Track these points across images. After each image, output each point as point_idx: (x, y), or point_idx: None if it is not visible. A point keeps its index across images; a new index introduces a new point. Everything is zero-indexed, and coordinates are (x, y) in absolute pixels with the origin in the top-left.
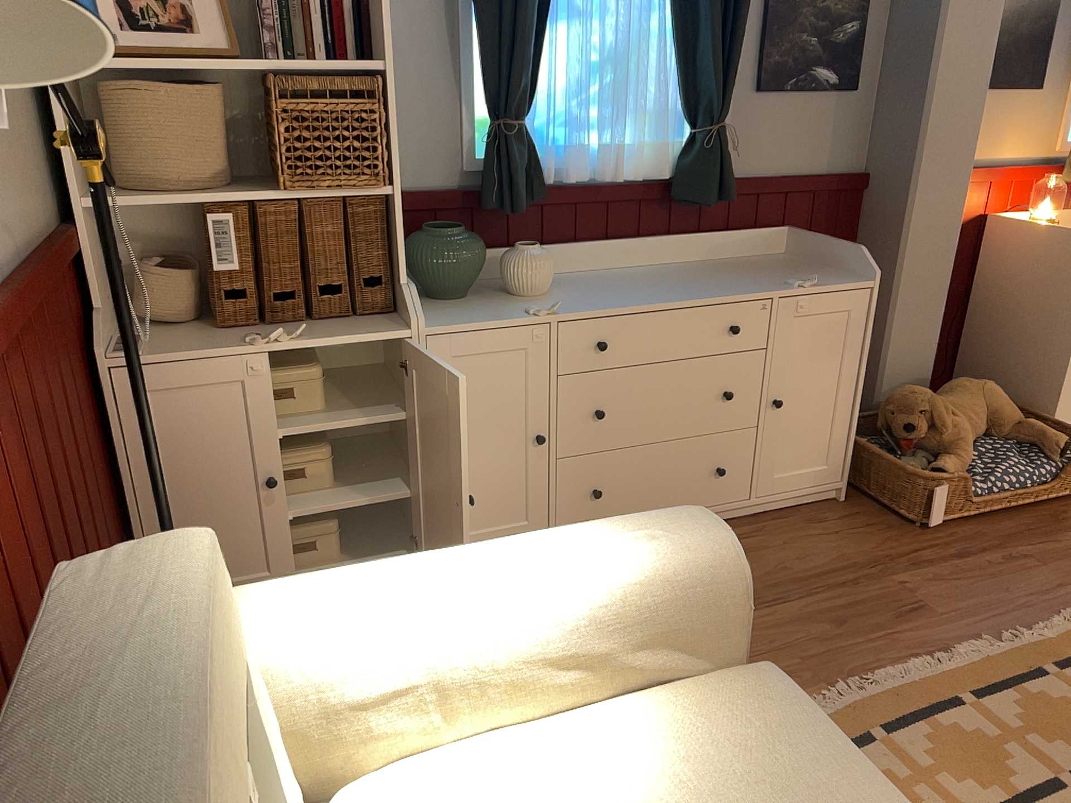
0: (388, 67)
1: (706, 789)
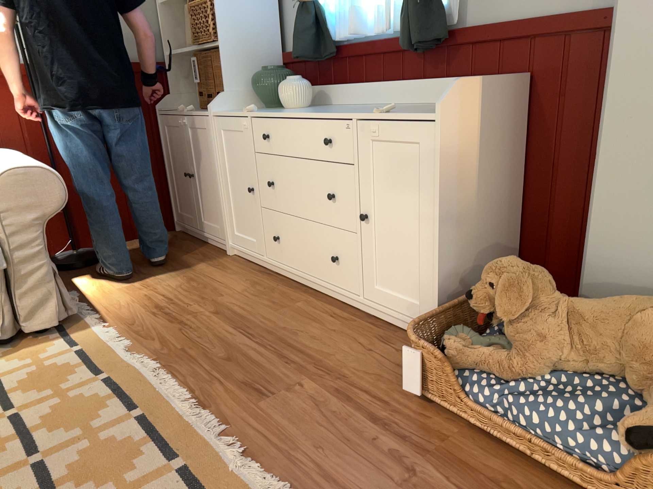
0: None
1: None
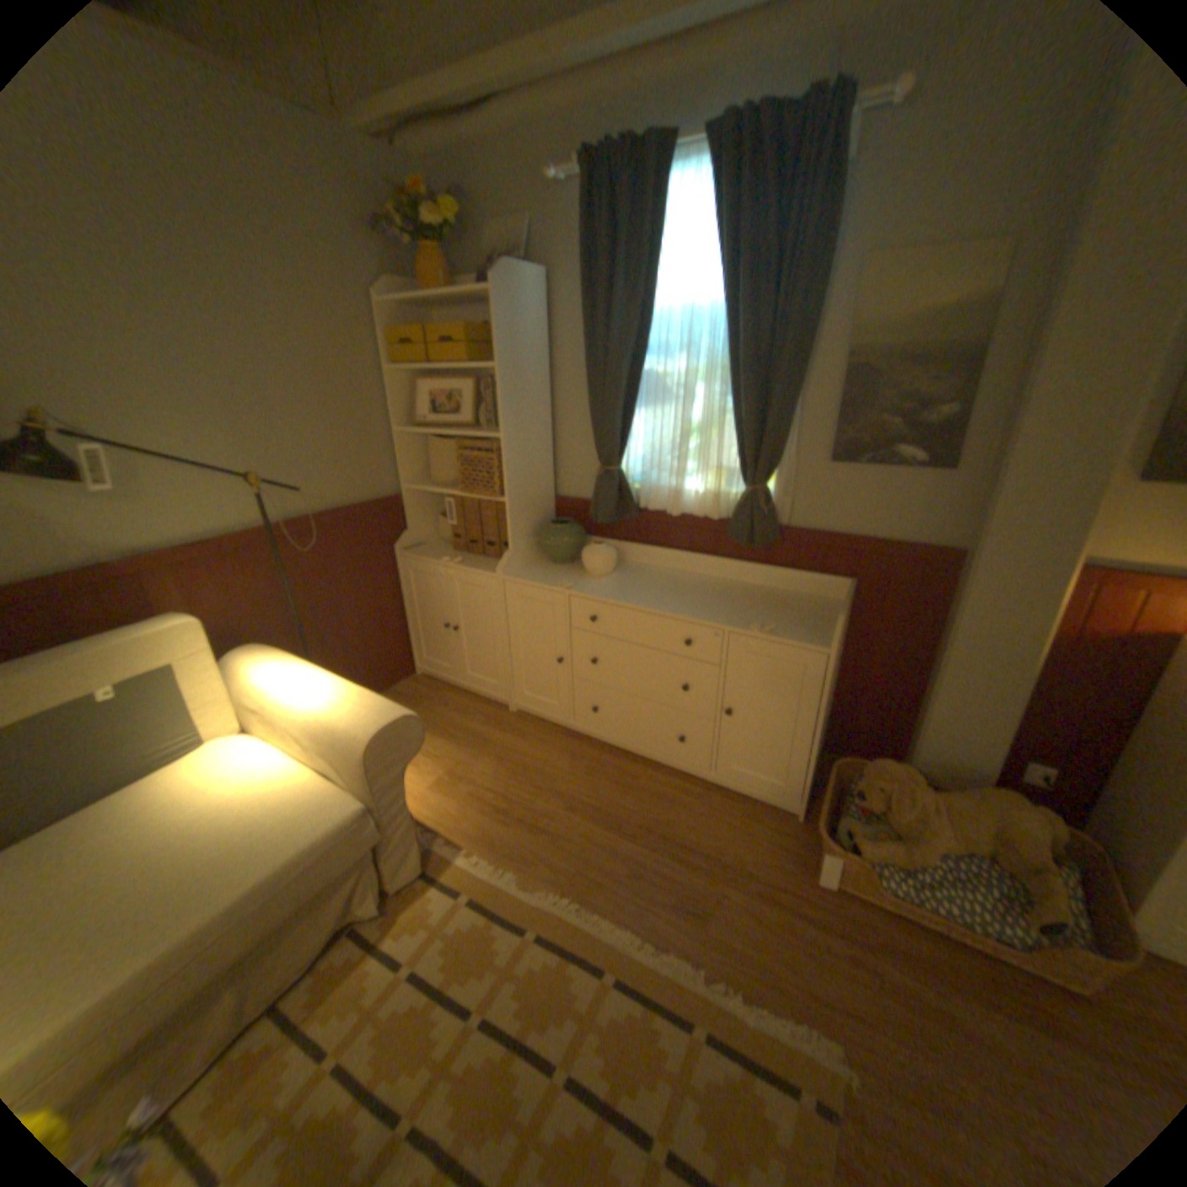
0: (509, 435)
1: (251, 817)
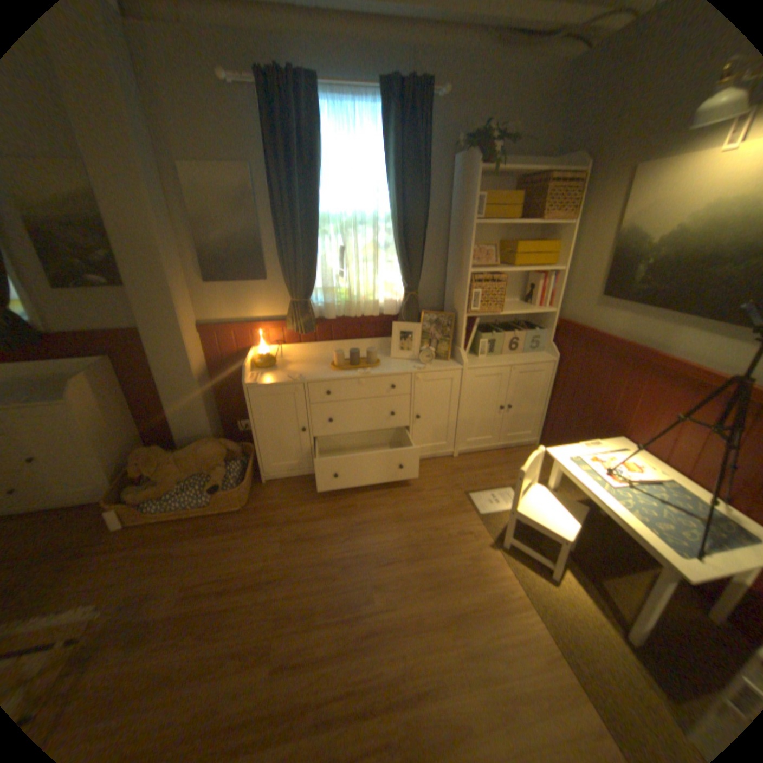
0: None
1: None
